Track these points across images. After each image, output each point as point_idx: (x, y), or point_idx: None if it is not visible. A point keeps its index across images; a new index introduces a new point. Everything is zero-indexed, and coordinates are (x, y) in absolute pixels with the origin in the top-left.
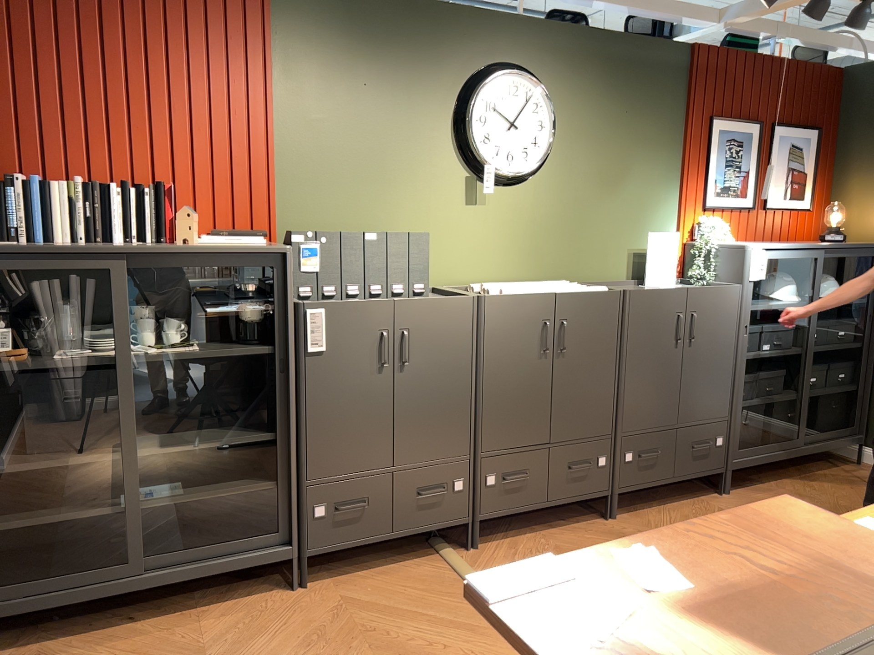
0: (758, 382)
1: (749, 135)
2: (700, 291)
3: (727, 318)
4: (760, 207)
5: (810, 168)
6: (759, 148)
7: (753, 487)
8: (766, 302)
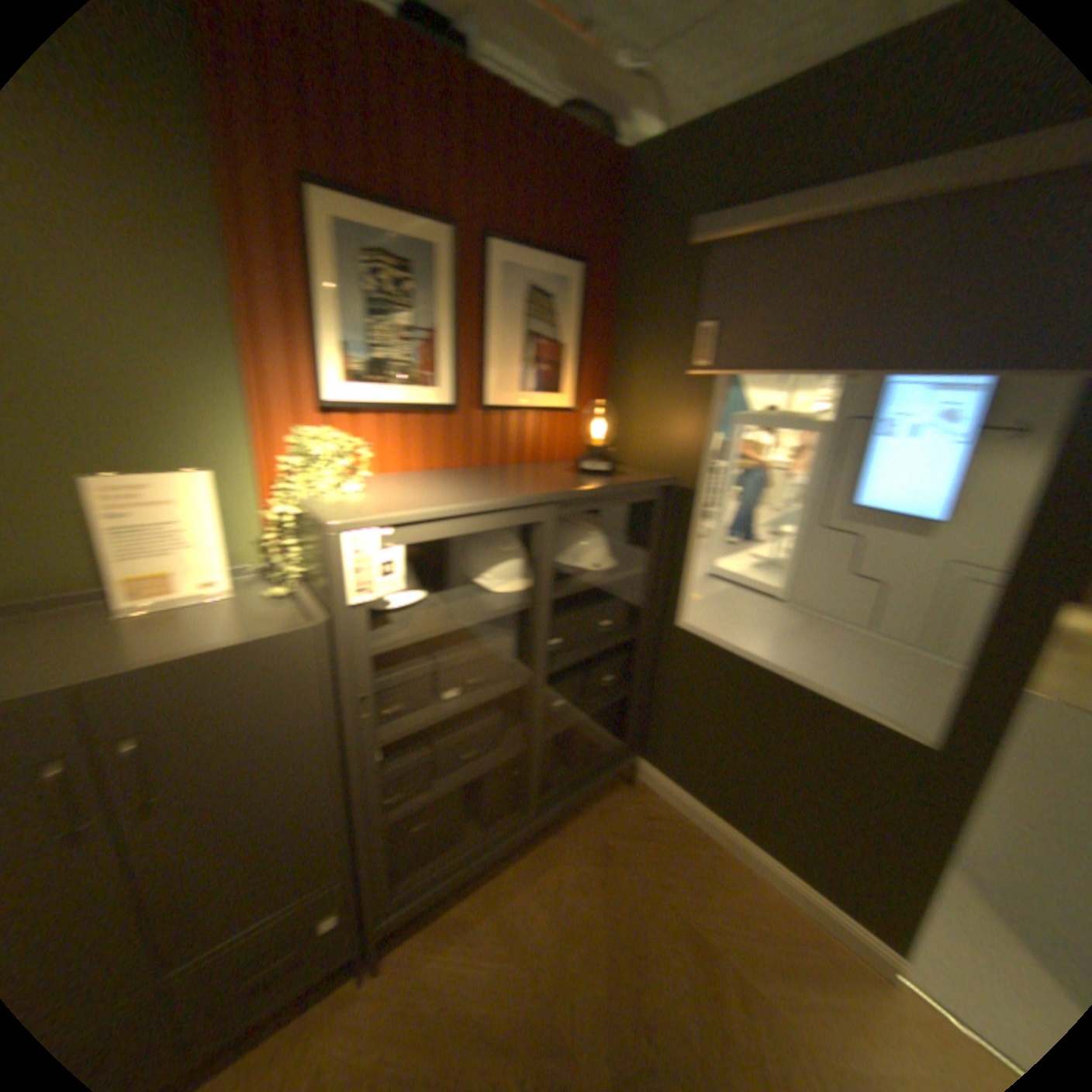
0: (431, 757)
1: (421, 242)
2: (133, 678)
3: (278, 705)
4: (469, 401)
5: (568, 333)
6: (452, 278)
7: (438, 920)
8: (464, 590)
